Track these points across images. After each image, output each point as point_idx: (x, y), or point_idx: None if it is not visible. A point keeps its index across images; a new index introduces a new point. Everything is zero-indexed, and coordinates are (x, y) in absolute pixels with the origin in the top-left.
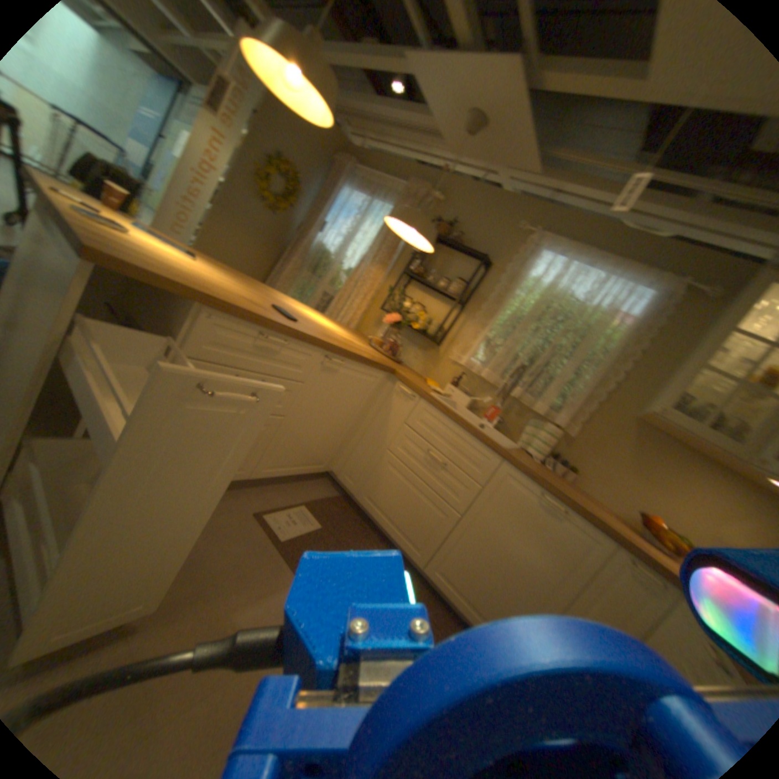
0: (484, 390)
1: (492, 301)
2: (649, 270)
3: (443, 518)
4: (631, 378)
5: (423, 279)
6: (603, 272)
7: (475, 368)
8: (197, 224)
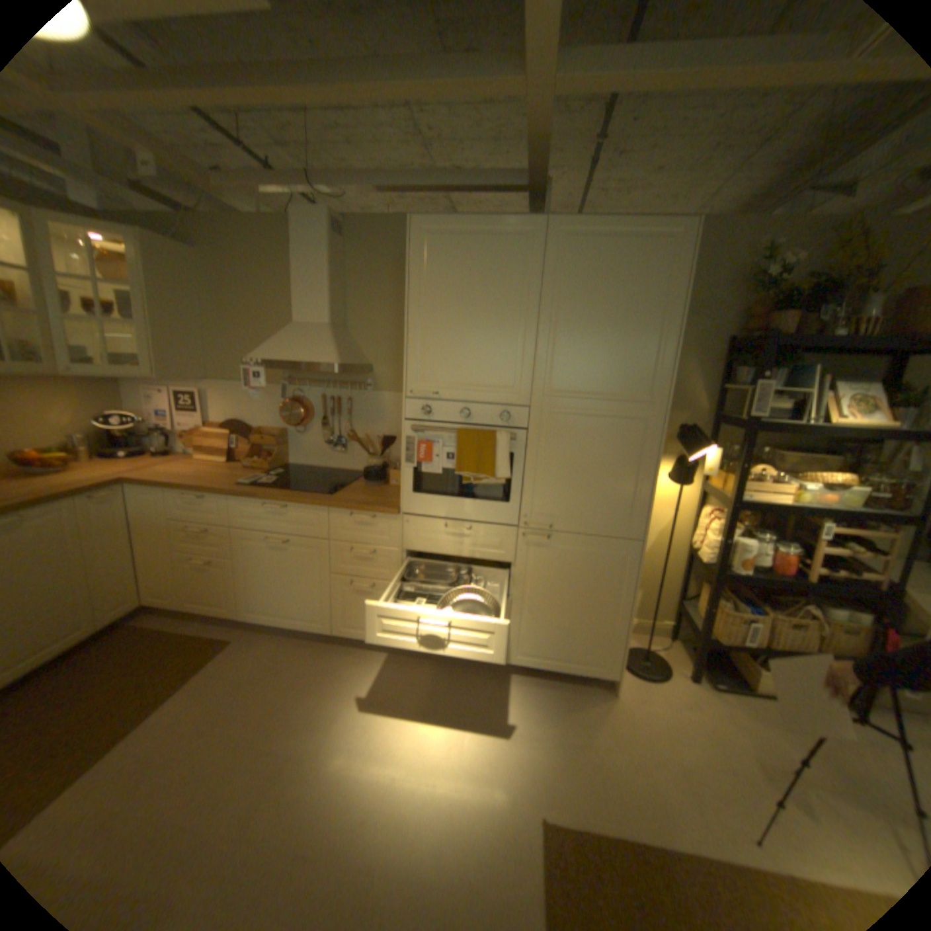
0: None
1: None
2: None
3: None
4: None
5: None
6: None
7: None
8: None
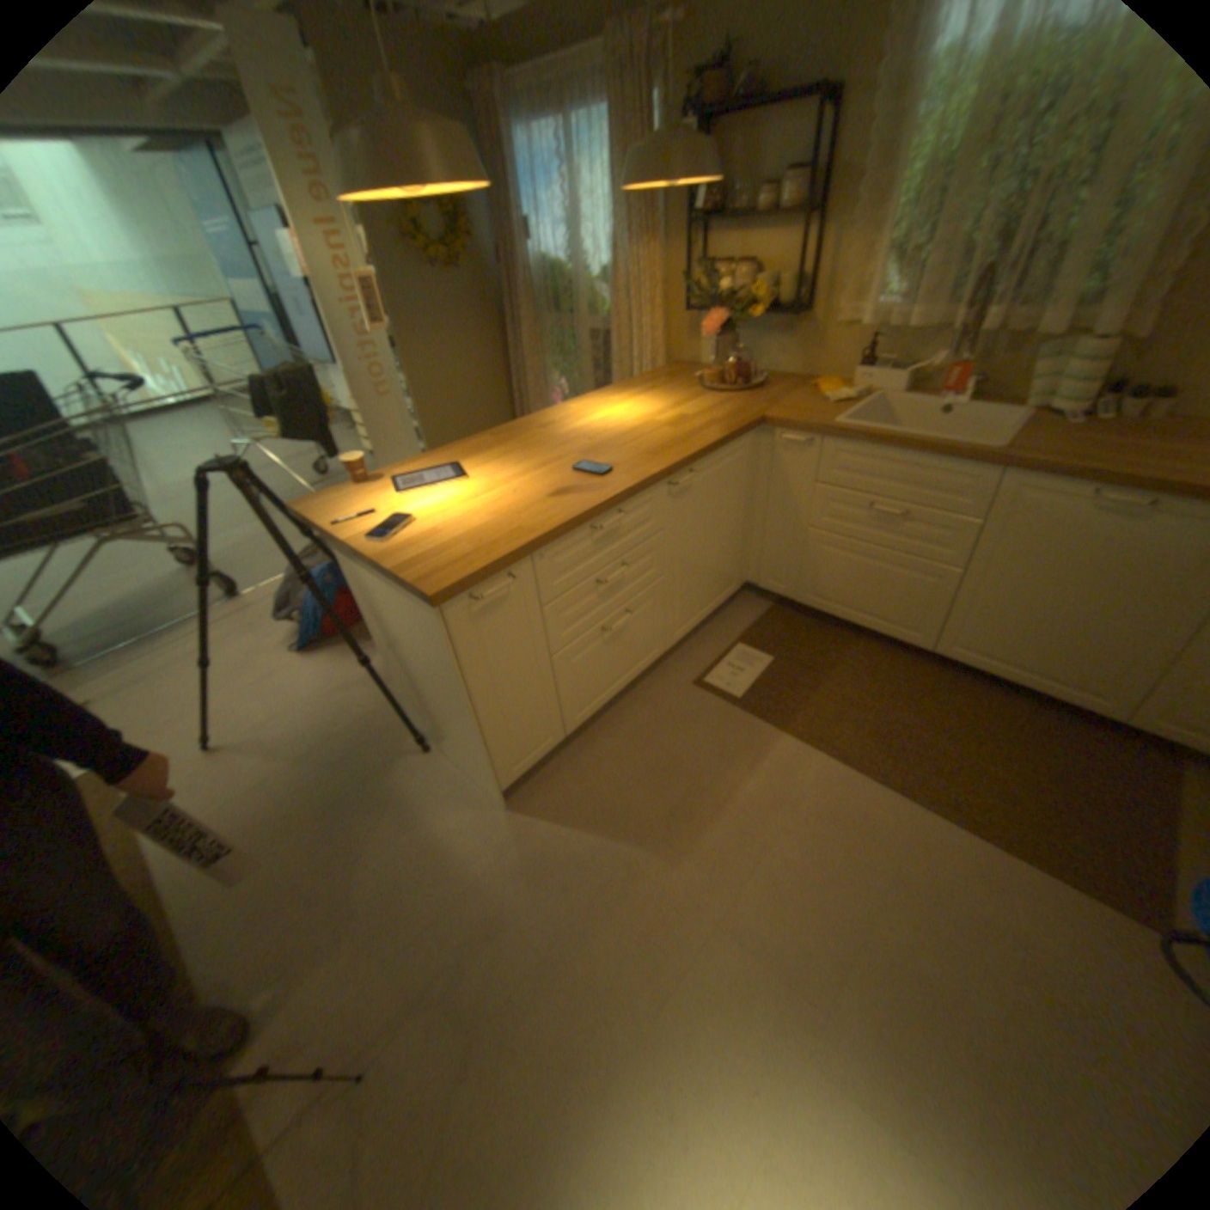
0: (927, 338)
1: (875, 163)
2: None
3: (937, 581)
4: None
5: (728, 204)
6: None
7: (895, 312)
8: (395, 362)
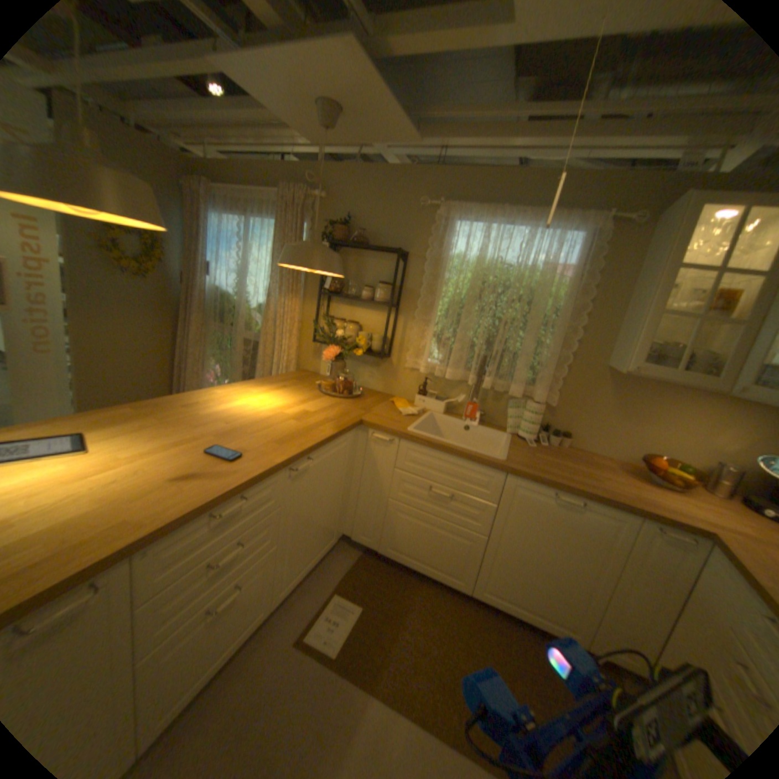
0: (454, 386)
1: (425, 294)
2: (571, 212)
3: (473, 545)
4: (590, 327)
5: (344, 291)
6: (525, 227)
7: (437, 370)
8: (63, 329)
